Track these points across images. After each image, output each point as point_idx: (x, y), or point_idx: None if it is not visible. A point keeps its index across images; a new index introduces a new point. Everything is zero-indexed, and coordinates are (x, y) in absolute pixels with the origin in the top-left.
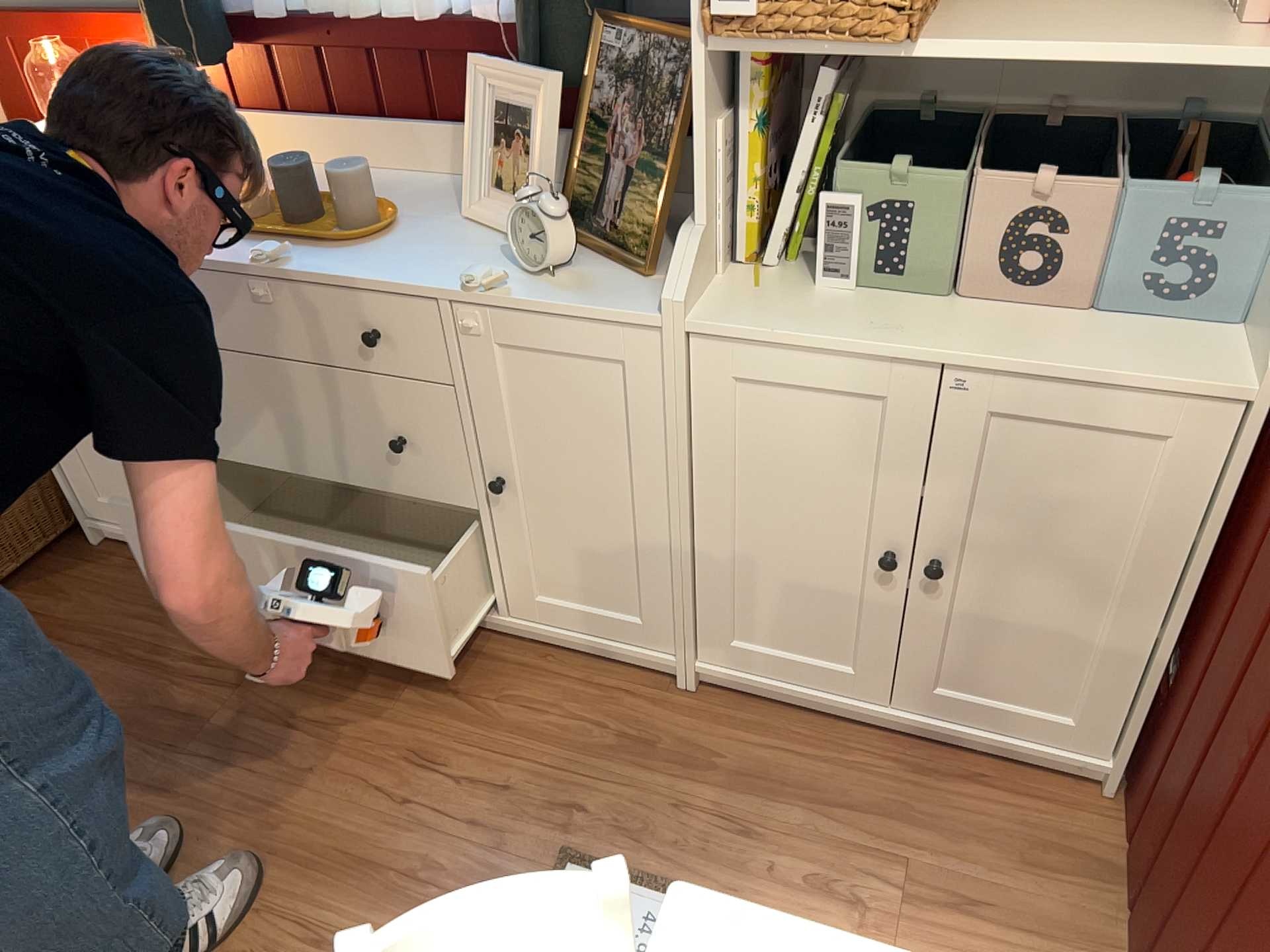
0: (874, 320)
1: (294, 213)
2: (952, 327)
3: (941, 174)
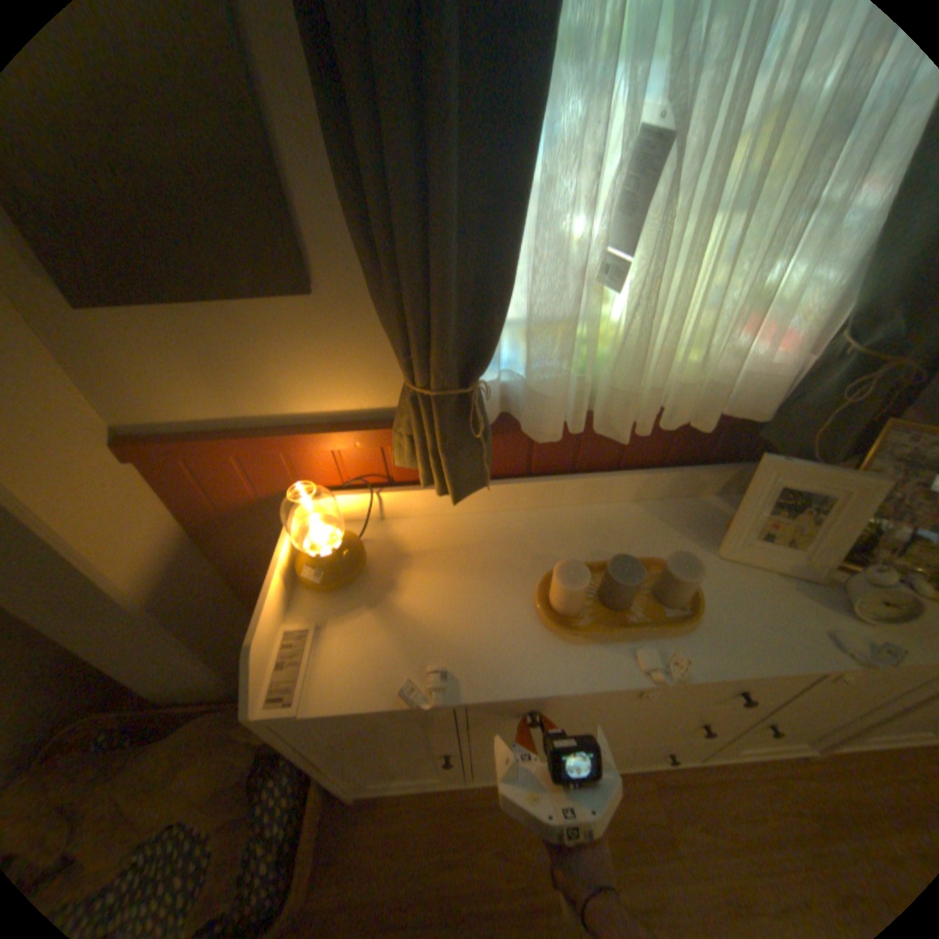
0: None
1: (617, 600)
2: None
3: None
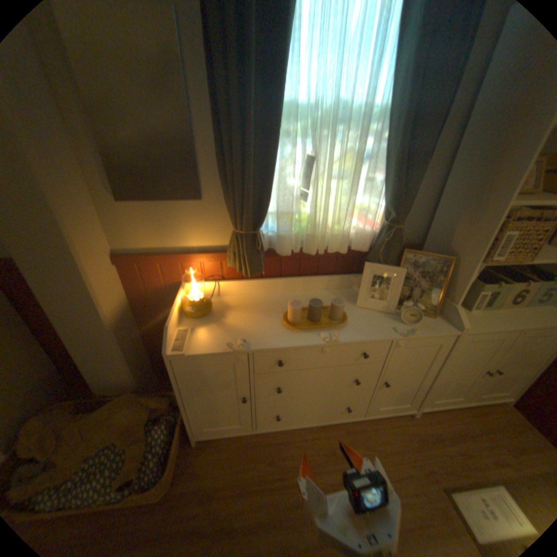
0: (497, 320)
1: (313, 317)
2: (513, 318)
3: (506, 283)
